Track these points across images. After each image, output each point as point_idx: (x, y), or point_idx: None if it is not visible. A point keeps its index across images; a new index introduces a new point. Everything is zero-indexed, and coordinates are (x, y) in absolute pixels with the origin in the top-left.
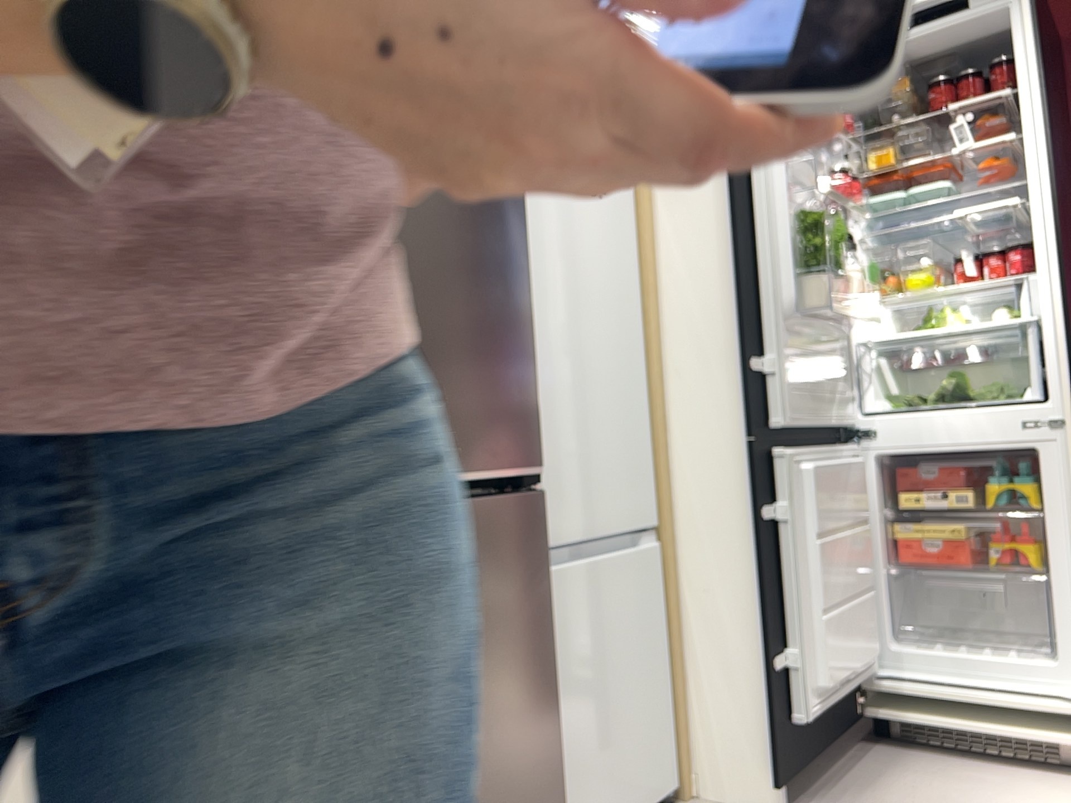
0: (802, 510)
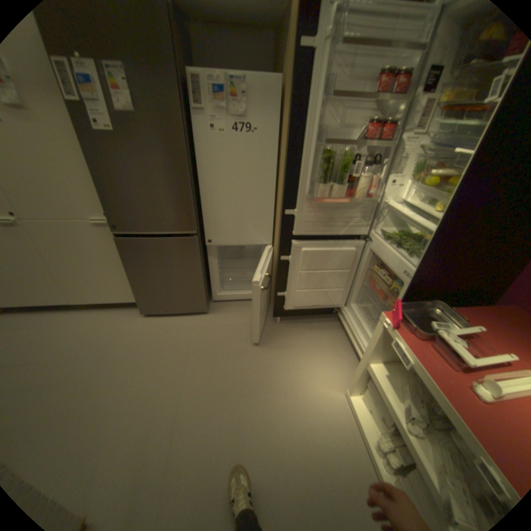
0: (298, 261)
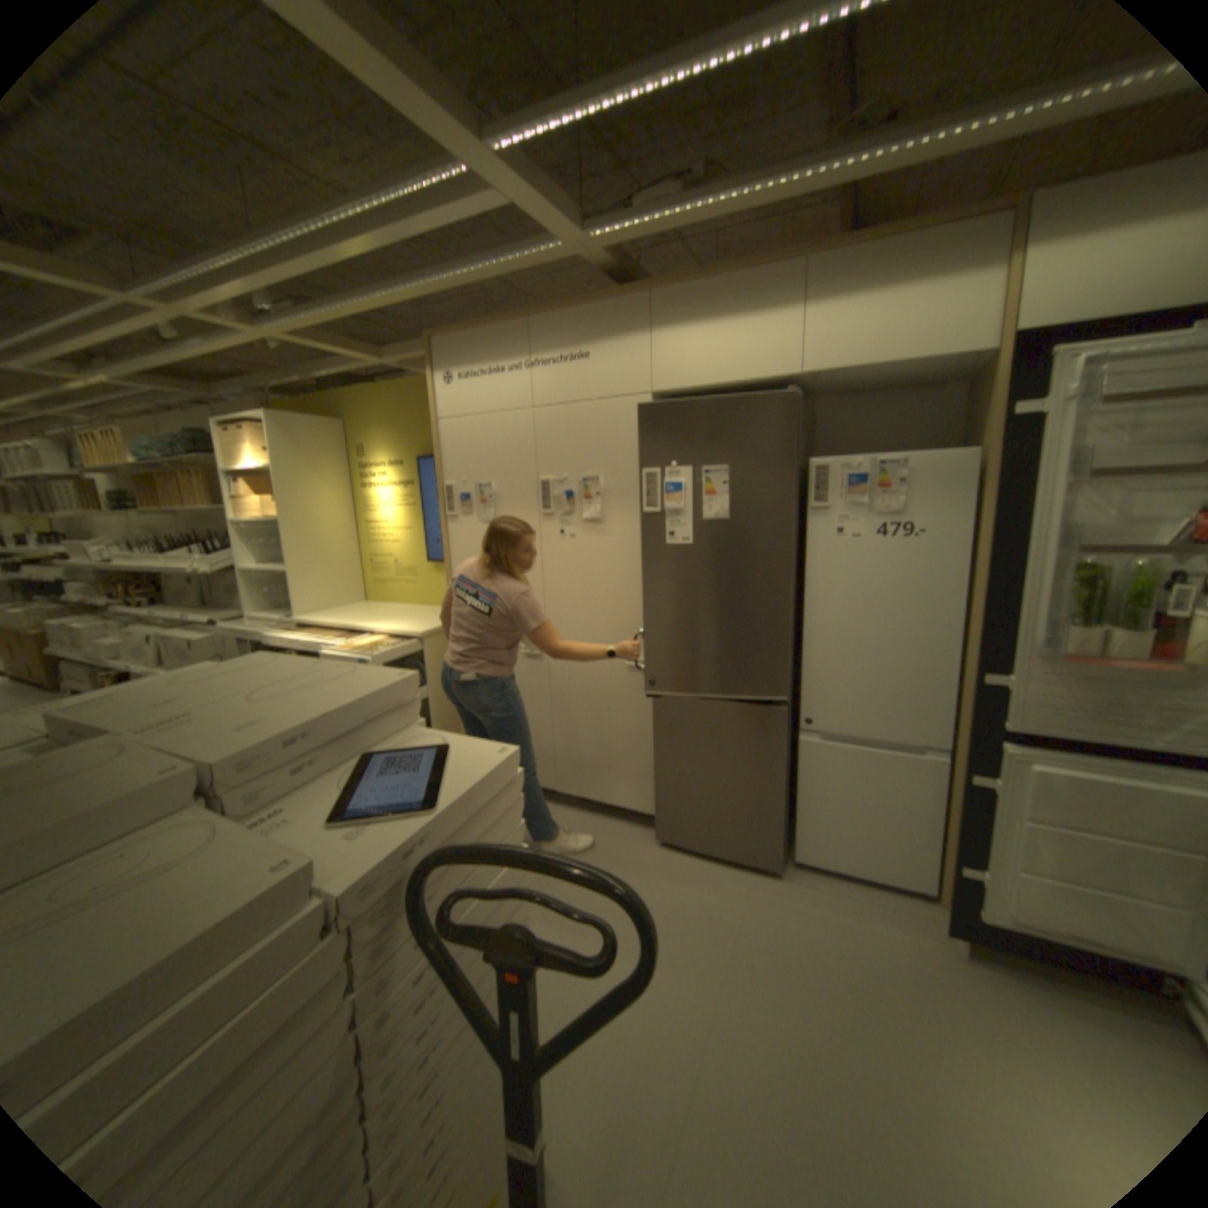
0: (1023, 797)
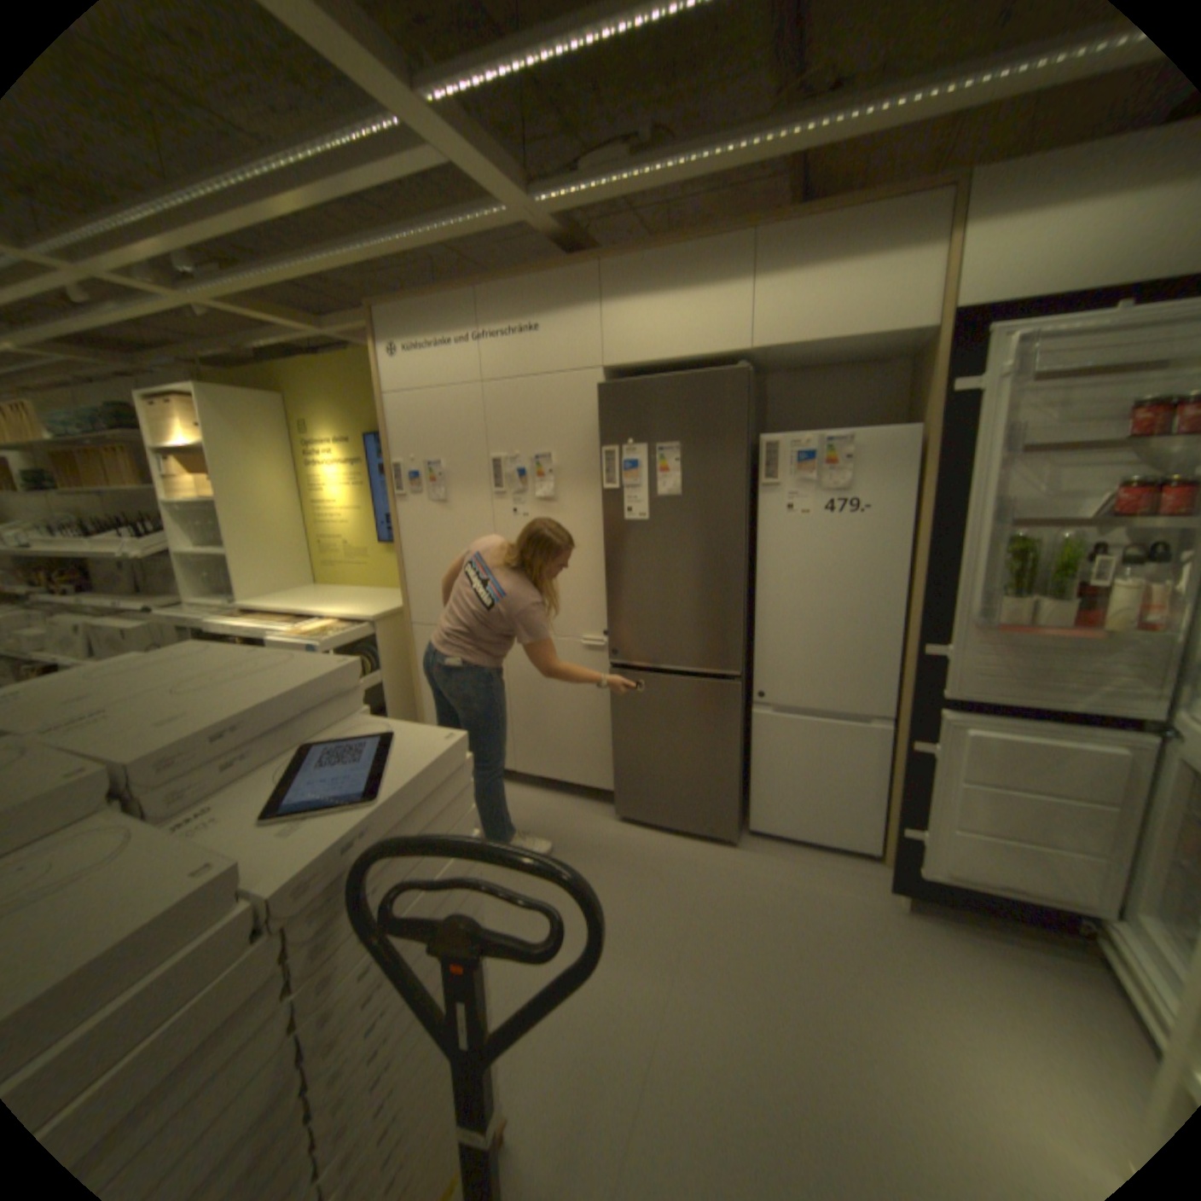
0: (959, 760)
